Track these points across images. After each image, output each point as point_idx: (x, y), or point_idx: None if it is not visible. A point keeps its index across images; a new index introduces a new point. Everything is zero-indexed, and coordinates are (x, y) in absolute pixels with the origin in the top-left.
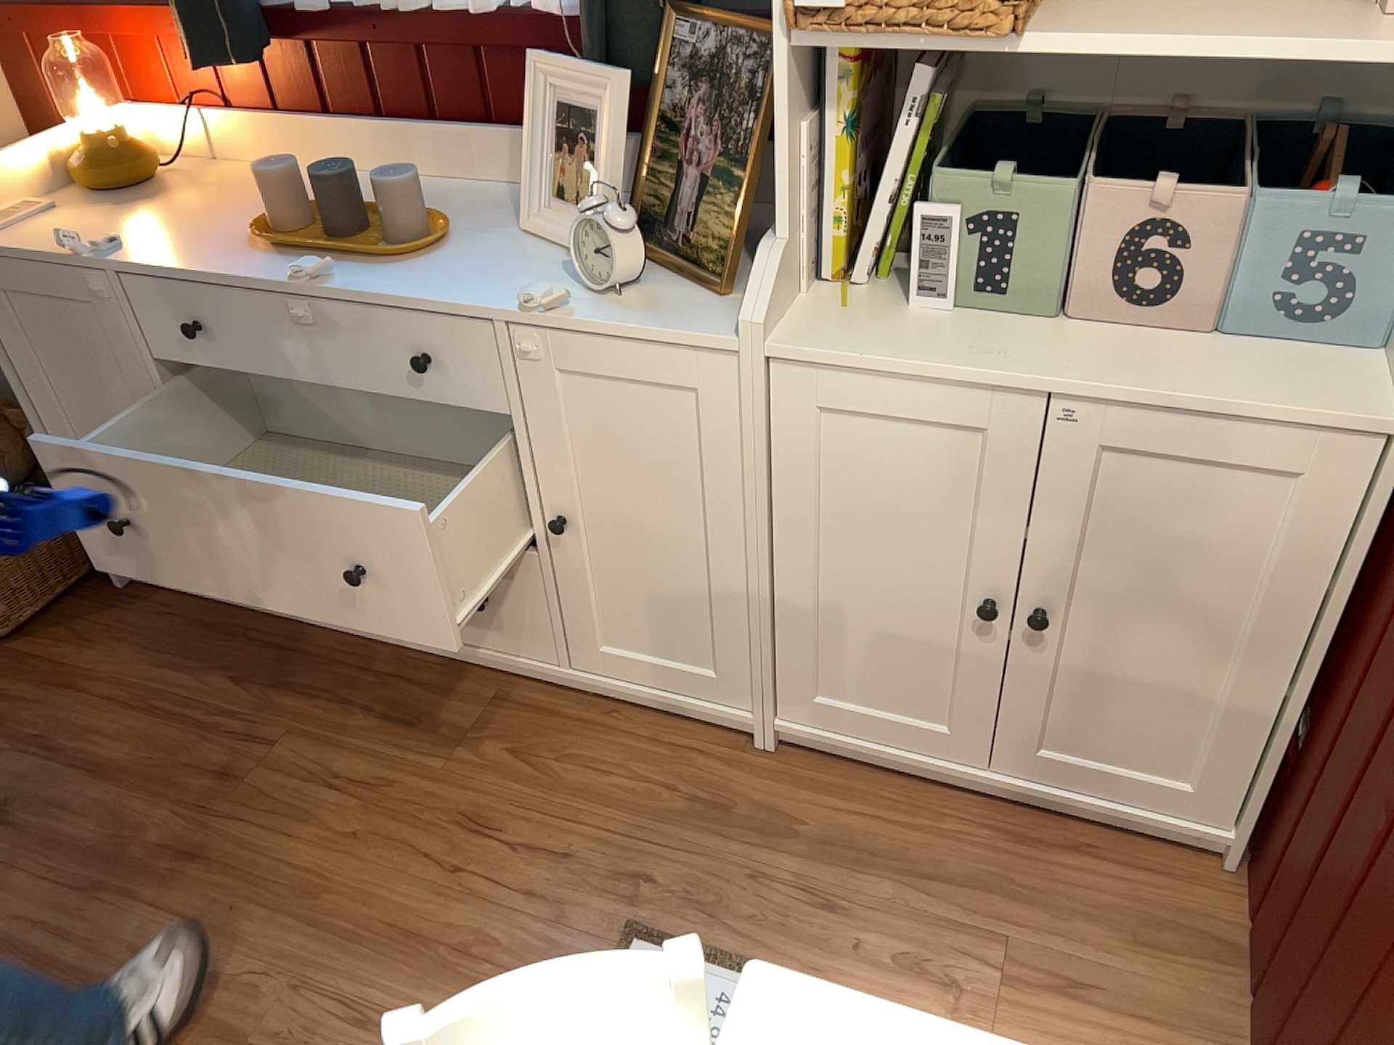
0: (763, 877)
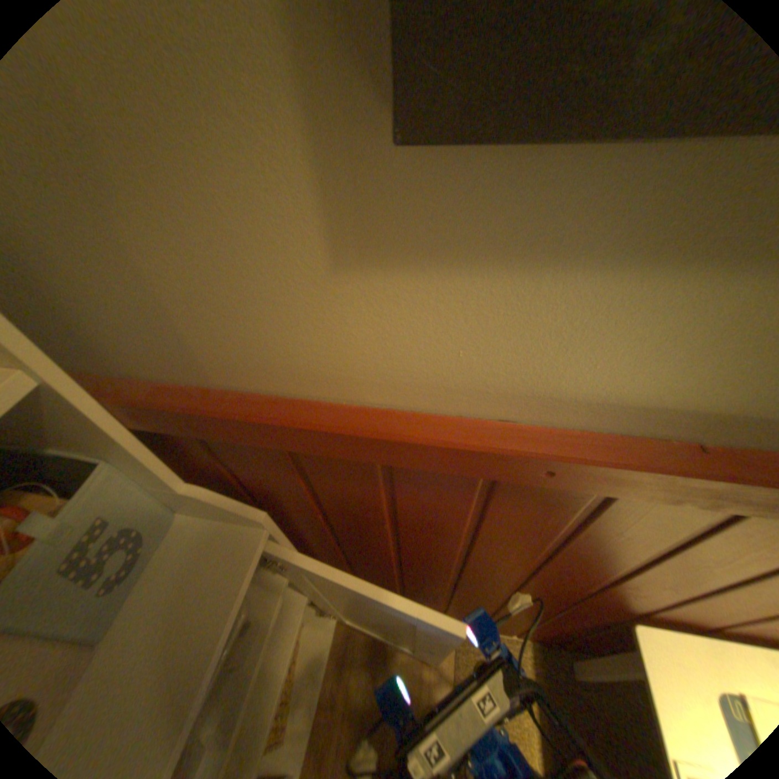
0: None
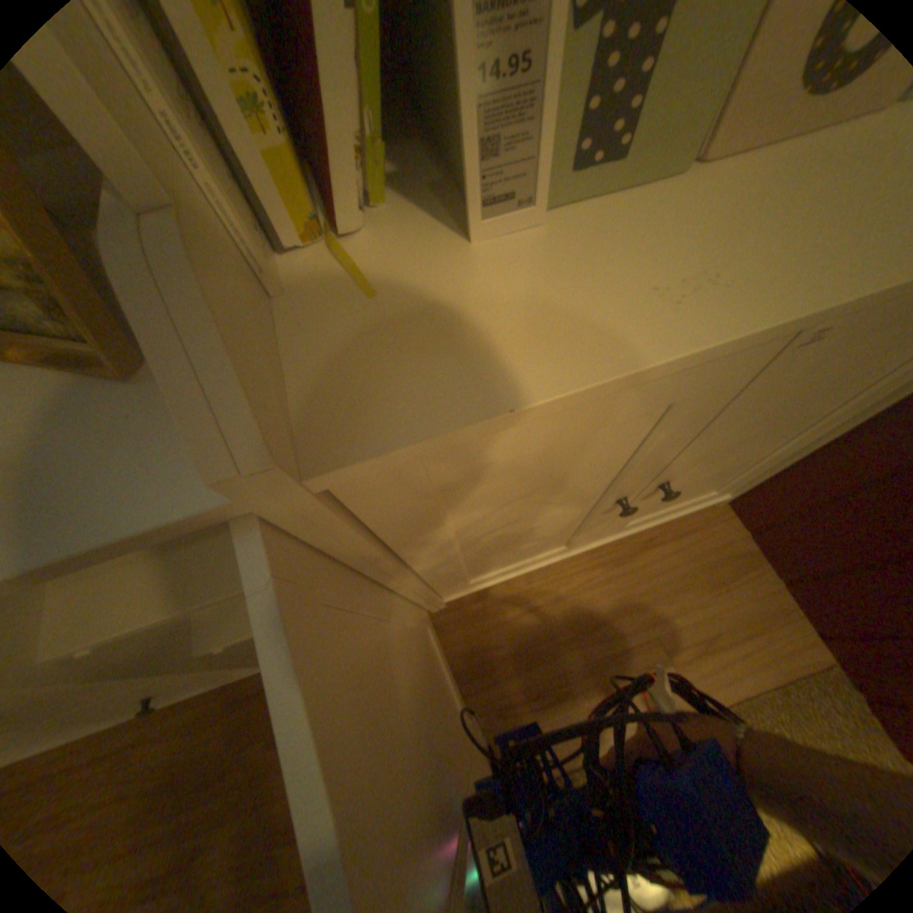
0: (512, 718)
